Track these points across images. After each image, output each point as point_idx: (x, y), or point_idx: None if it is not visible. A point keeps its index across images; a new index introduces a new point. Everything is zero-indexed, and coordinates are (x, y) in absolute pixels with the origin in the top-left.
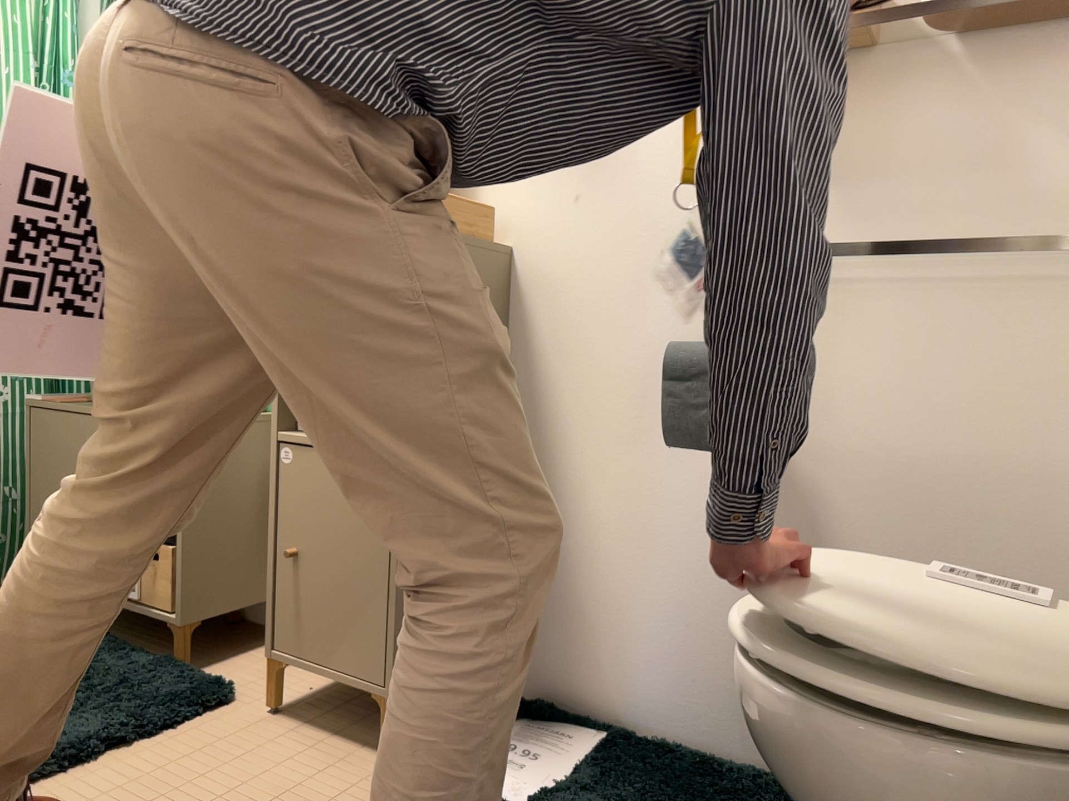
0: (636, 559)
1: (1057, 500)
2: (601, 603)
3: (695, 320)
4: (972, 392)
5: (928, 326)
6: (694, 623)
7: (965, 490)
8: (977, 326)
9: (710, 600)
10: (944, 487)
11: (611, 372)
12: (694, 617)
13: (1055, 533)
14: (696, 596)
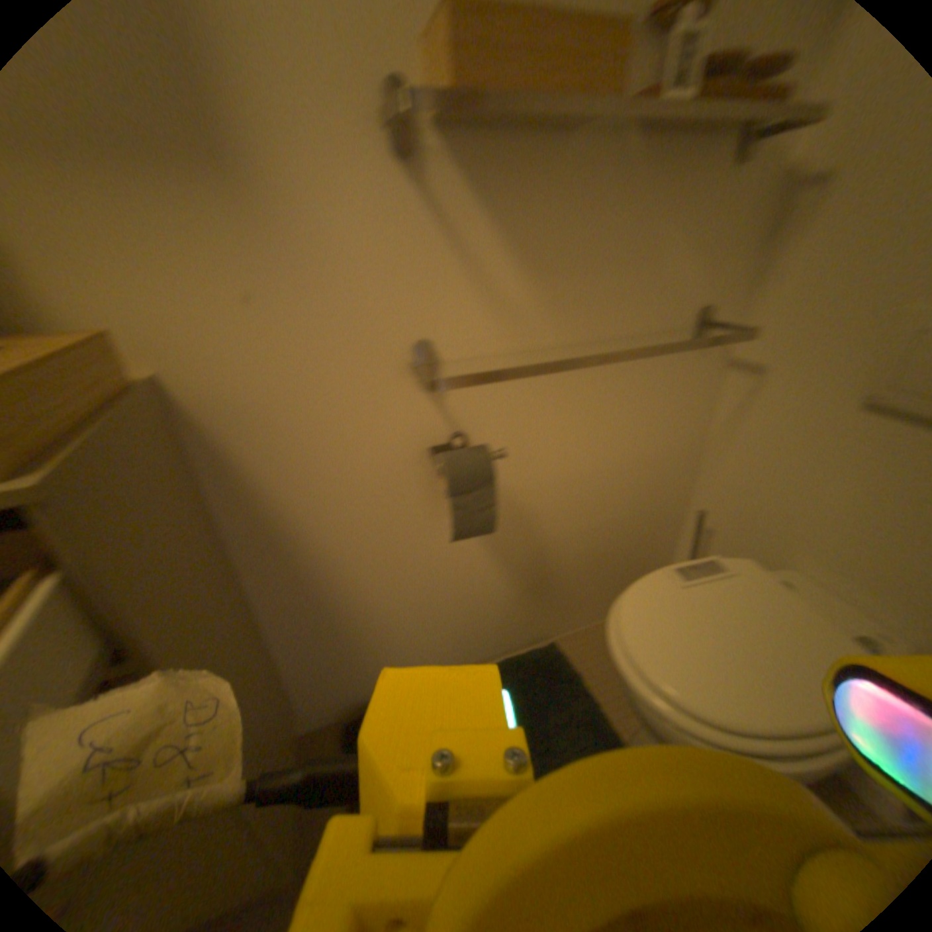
0: (418, 602)
1: (659, 470)
2: (394, 639)
3: (441, 418)
4: (630, 425)
5: (611, 387)
6: (467, 615)
7: (620, 480)
8: (637, 383)
9: (477, 598)
10: (611, 483)
11: (362, 482)
12: (467, 612)
13: (655, 487)
14: (466, 601)
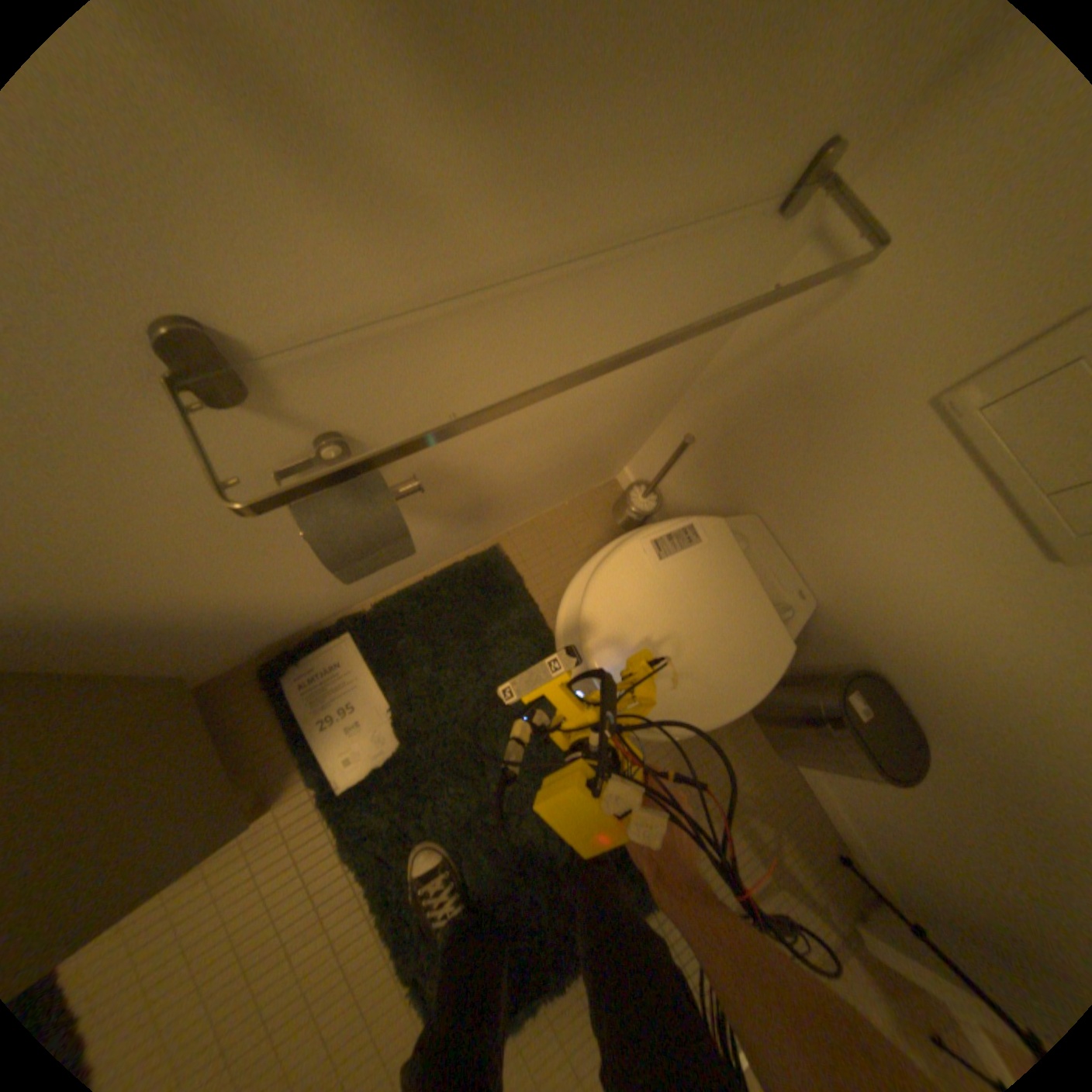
0: (306, 583)
1: (645, 386)
2: (284, 611)
3: (264, 431)
4: (620, 350)
5: (603, 309)
6: None
7: (589, 410)
8: (649, 293)
9: None
10: (576, 415)
11: (134, 542)
12: None
13: (634, 402)
14: None
